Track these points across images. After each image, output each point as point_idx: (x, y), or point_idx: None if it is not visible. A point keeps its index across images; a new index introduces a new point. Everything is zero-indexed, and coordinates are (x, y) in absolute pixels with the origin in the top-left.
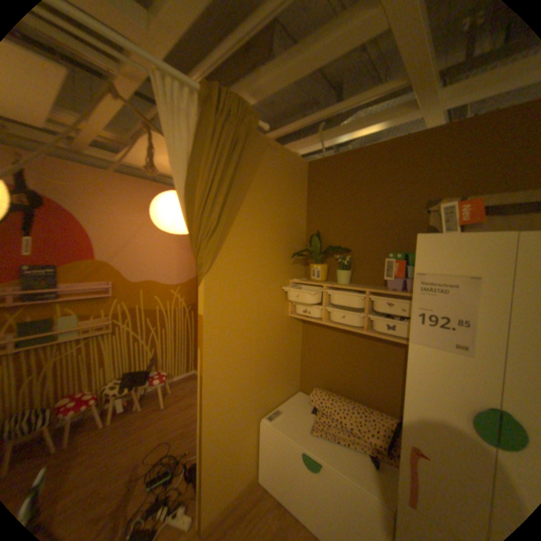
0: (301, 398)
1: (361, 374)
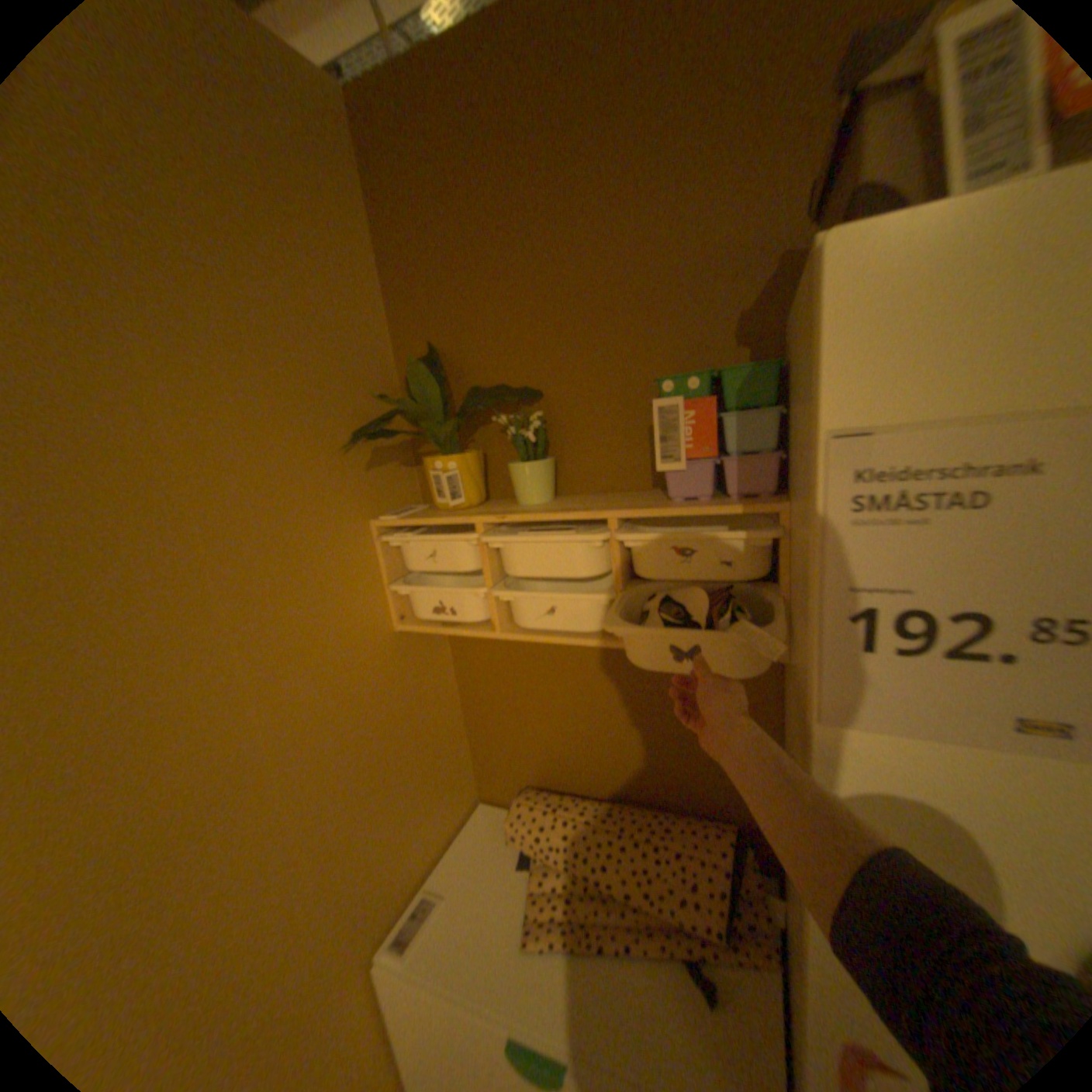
0: (486, 826)
1: (625, 735)
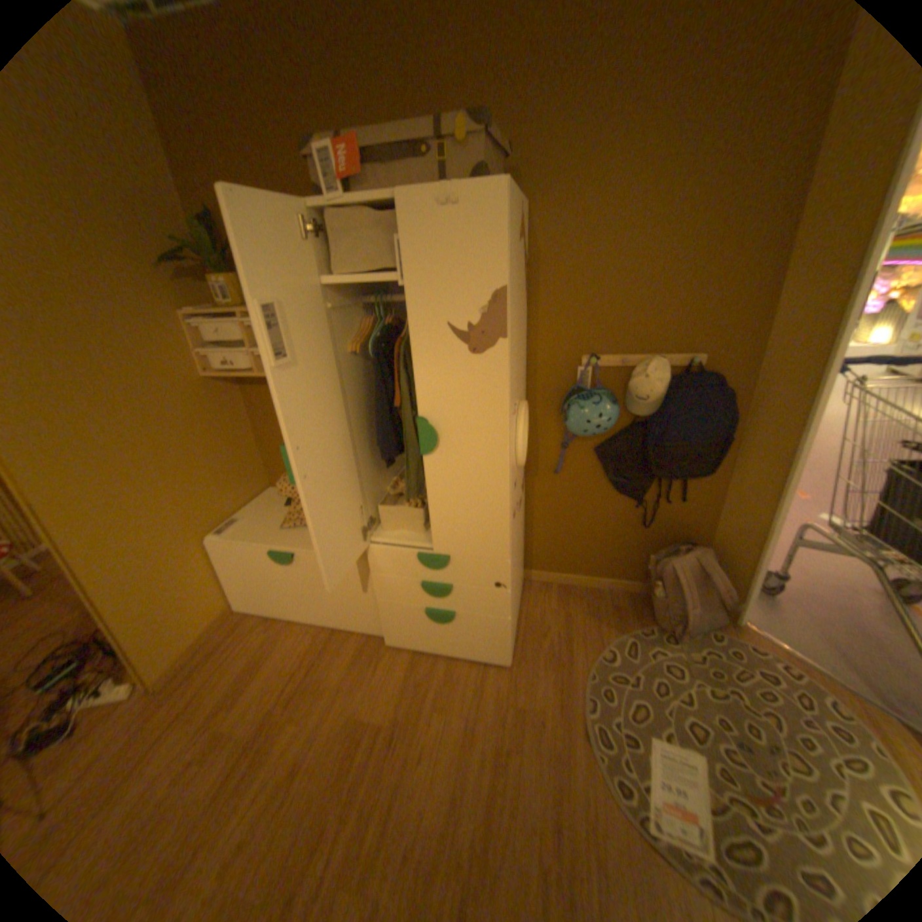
0: (271, 496)
1: None
